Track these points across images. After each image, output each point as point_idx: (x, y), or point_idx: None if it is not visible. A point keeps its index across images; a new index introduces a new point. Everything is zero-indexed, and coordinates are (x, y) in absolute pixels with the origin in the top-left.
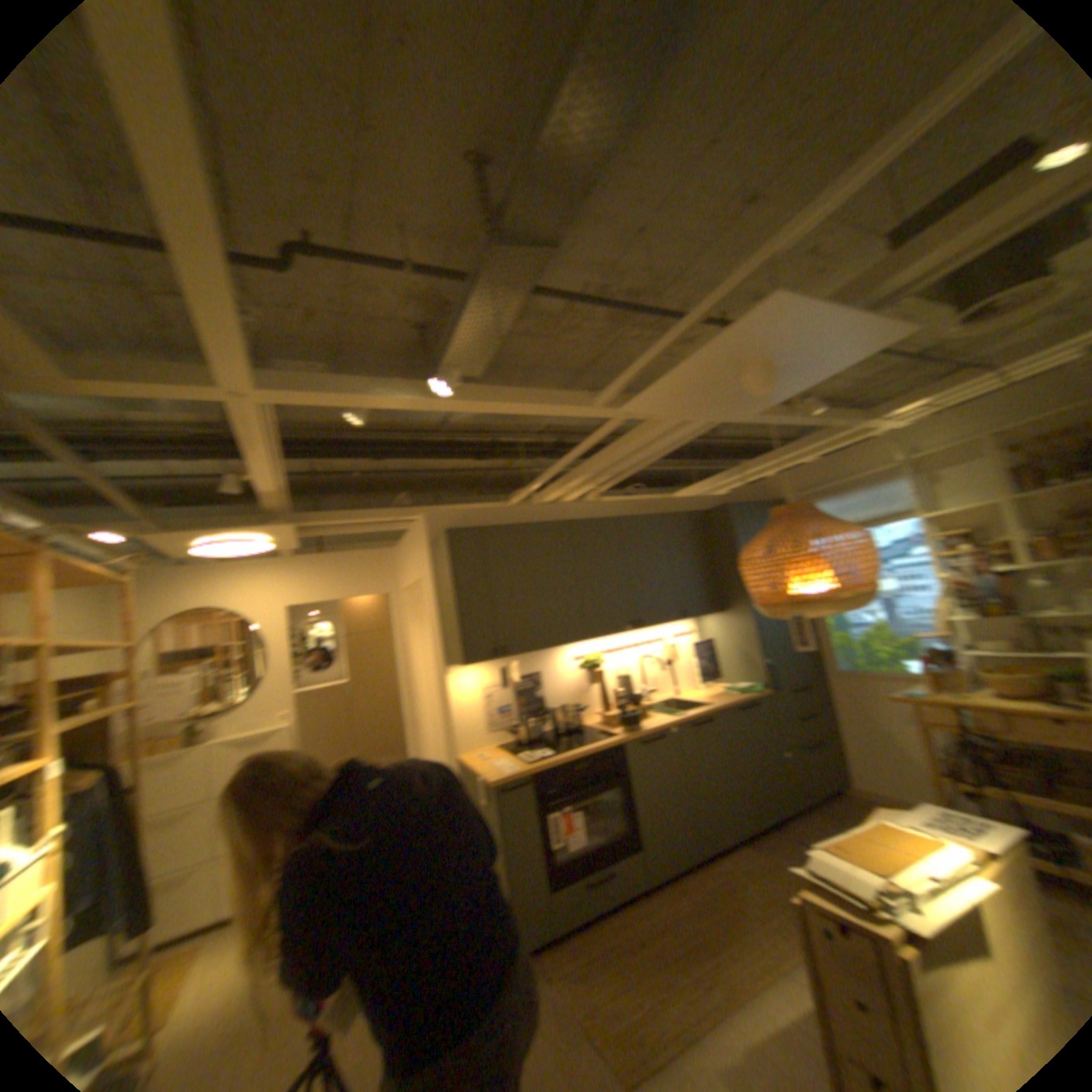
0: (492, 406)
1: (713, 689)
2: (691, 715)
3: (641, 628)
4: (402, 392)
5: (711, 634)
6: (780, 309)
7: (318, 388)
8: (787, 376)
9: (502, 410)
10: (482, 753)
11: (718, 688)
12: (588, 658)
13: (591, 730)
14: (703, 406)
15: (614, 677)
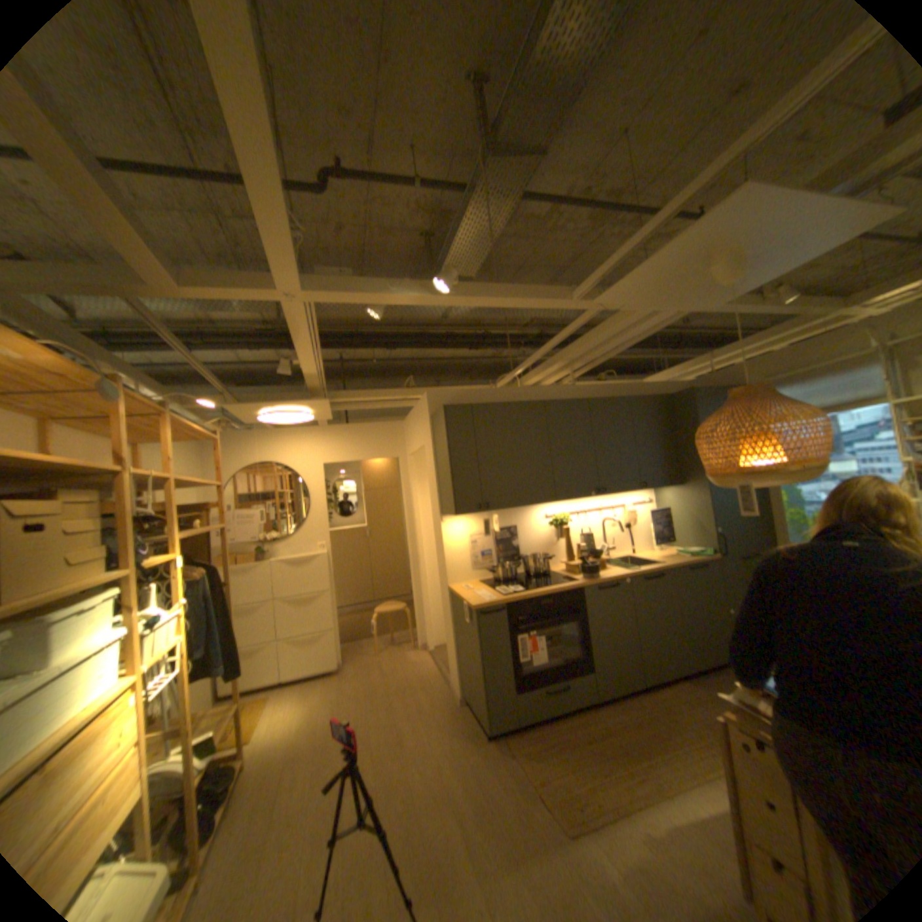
0: (481, 301)
1: (665, 551)
2: (643, 570)
3: (604, 495)
4: (408, 291)
5: (667, 504)
6: (748, 200)
7: (344, 289)
8: (755, 265)
9: (489, 304)
10: (466, 585)
11: (671, 550)
12: (555, 517)
13: (555, 575)
14: (671, 296)
15: (578, 534)
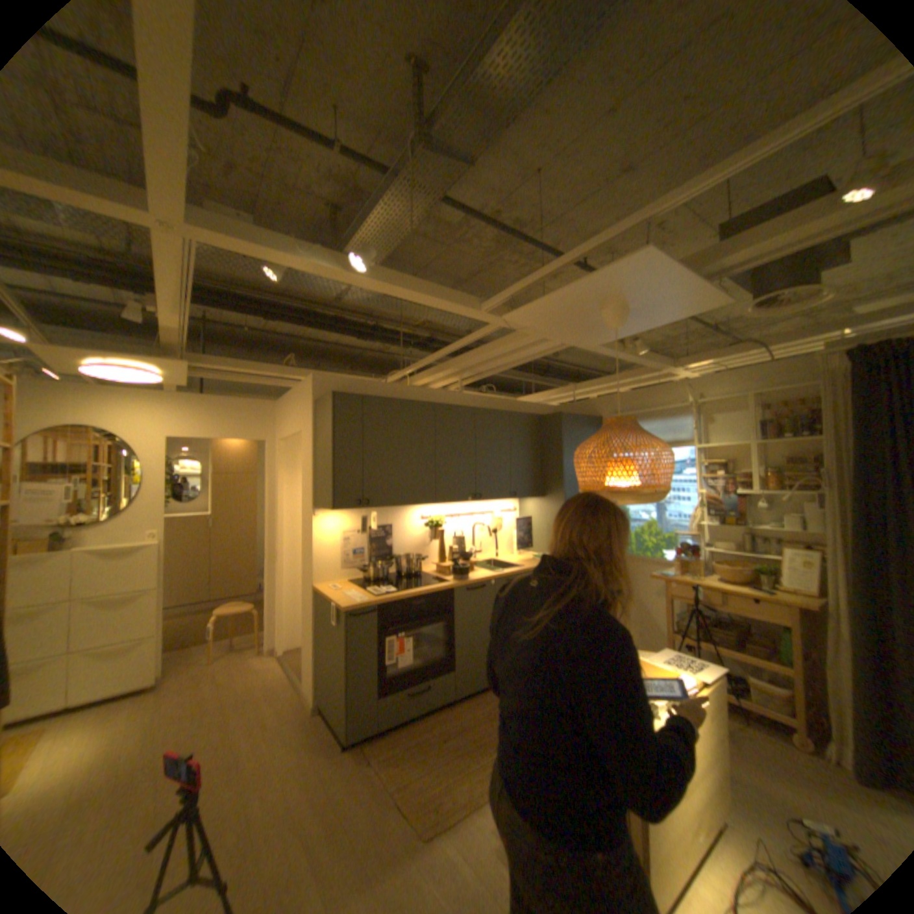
0: (395, 290)
1: (523, 555)
2: (505, 572)
3: (477, 501)
4: (320, 259)
5: (528, 513)
6: (646, 262)
7: (242, 237)
8: (633, 318)
9: (403, 296)
10: (333, 585)
11: (527, 555)
12: (431, 519)
13: (425, 576)
14: (566, 328)
15: (450, 537)
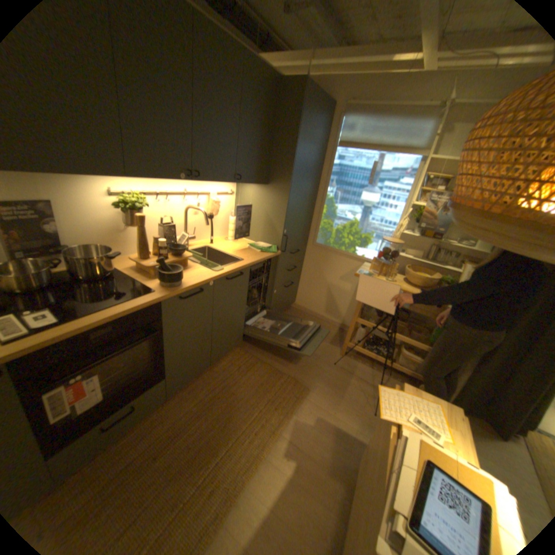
0: None
1: (238, 242)
2: (226, 269)
3: (193, 179)
4: None
5: (247, 199)
6: None
7: None
8: None
9: None
10: None
11: (241, 241)
12: (125, 196)
13: (120, 275)
14: None
15: (155, 221)
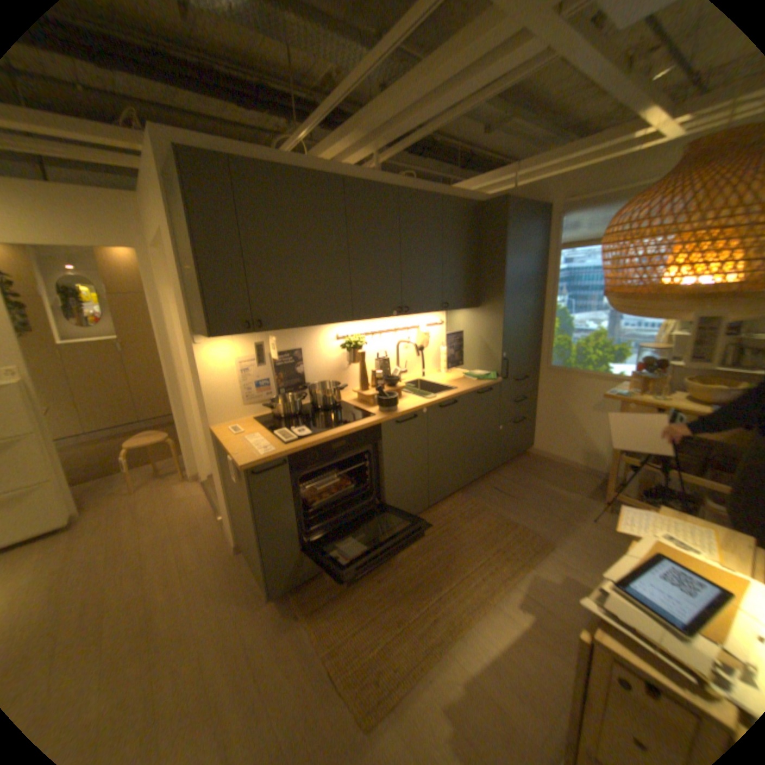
0: None
1: (451, 373)
2: (438, 397)
3: (403, 315)
4: None
5: (458, 326)
6: None
7: None
8: None
9: None
10: (236, 425)
11: (455, 372)
12: (349, 339)
13: (346, 406)
14: None
15: (371, 358)
